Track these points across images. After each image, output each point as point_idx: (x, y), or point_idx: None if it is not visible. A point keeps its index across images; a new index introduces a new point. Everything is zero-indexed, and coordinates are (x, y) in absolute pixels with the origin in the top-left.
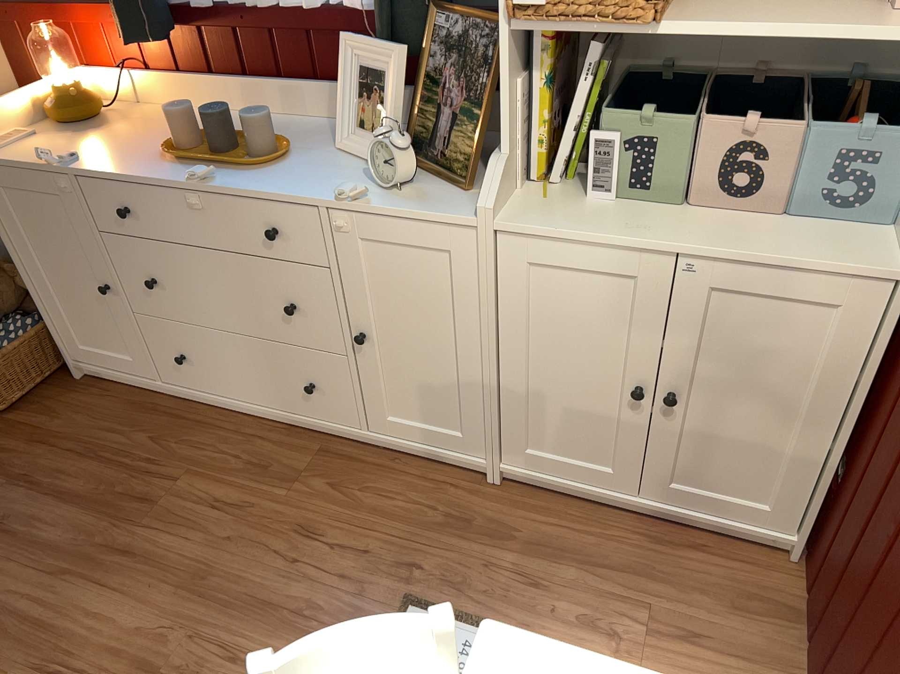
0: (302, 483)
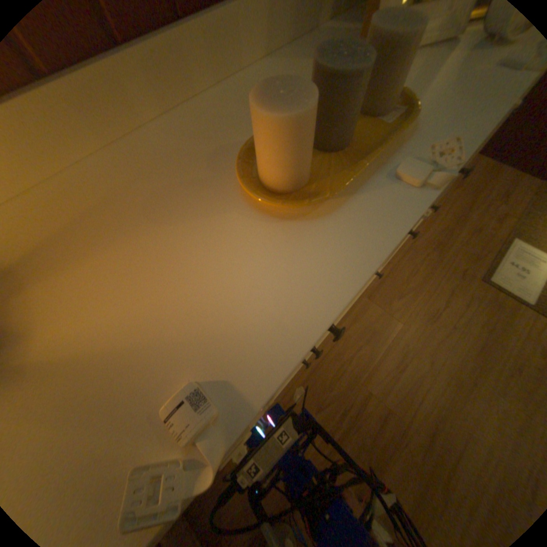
0: (395, 315)
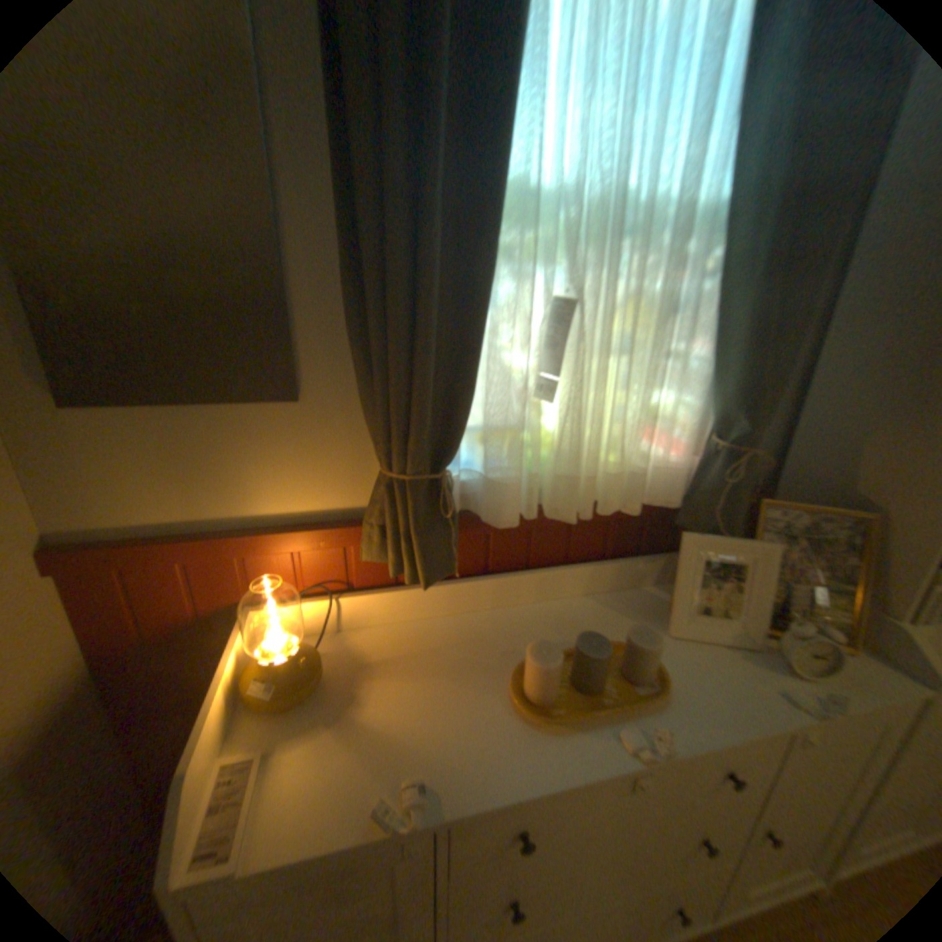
0: None
